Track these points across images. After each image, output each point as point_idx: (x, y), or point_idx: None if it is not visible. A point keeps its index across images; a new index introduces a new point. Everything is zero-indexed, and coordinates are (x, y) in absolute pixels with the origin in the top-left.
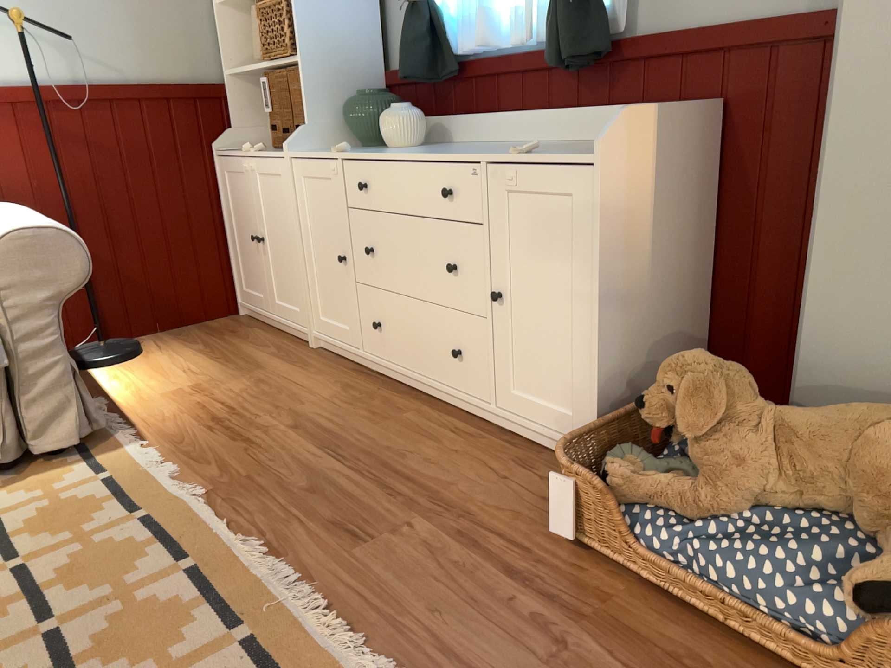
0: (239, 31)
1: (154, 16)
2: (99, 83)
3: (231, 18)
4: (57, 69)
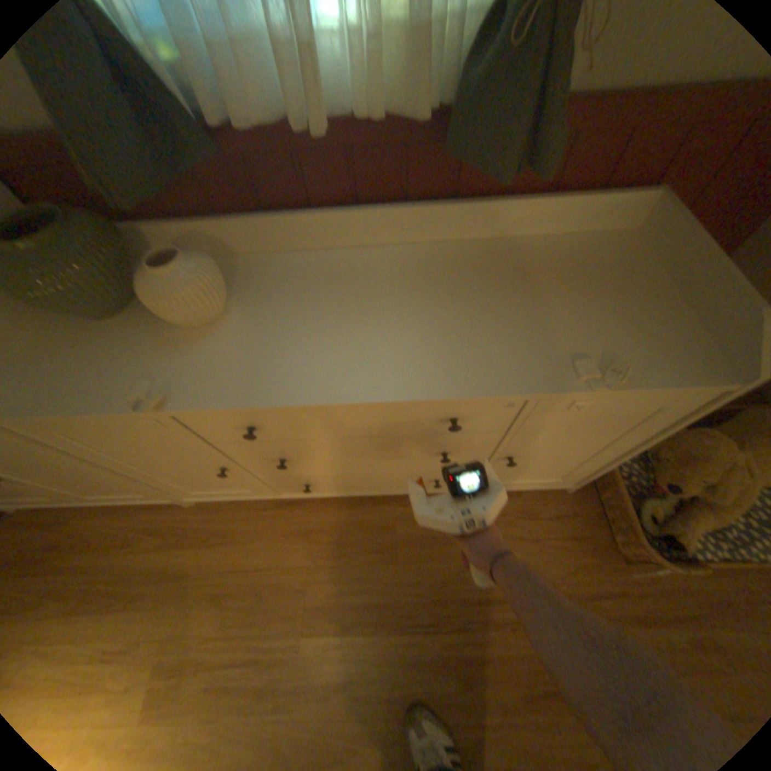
0: None
1: None
2: None
3: None
4: None
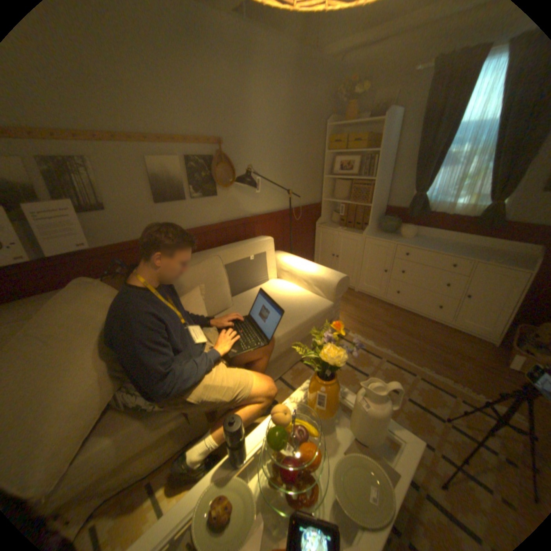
0: (328, 184)
1: (308, 182)
2: (294, 206)
3: (327, 180)
4: (285, 203)
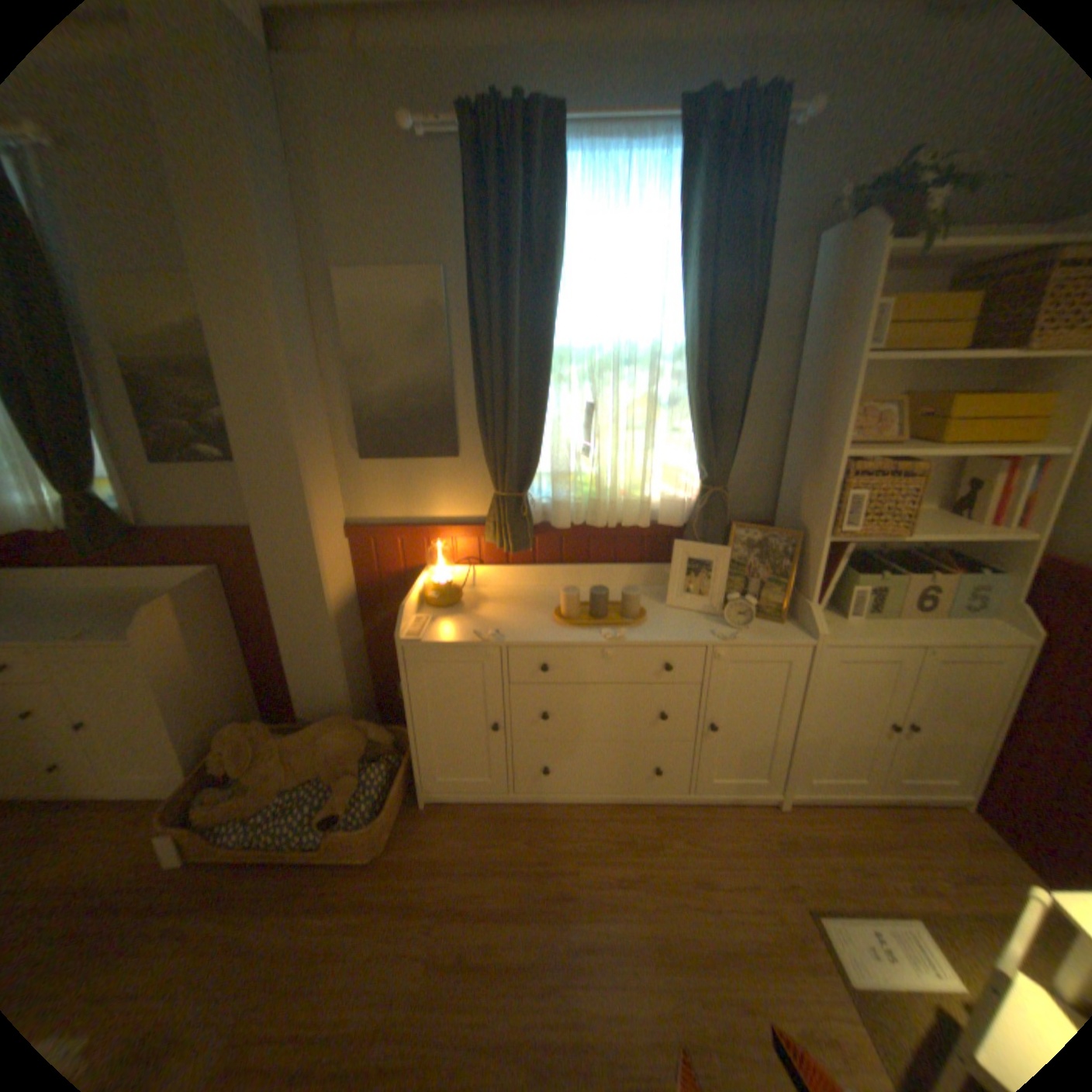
0: None
1: None
2: None
3: None
4: None
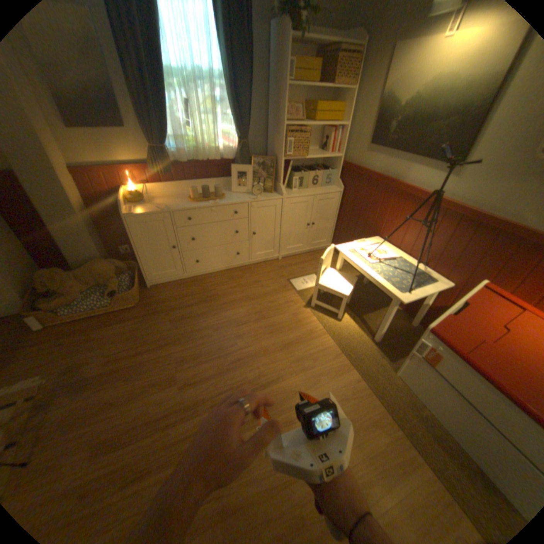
0: None
1: None
2: None
3: None
4: None
